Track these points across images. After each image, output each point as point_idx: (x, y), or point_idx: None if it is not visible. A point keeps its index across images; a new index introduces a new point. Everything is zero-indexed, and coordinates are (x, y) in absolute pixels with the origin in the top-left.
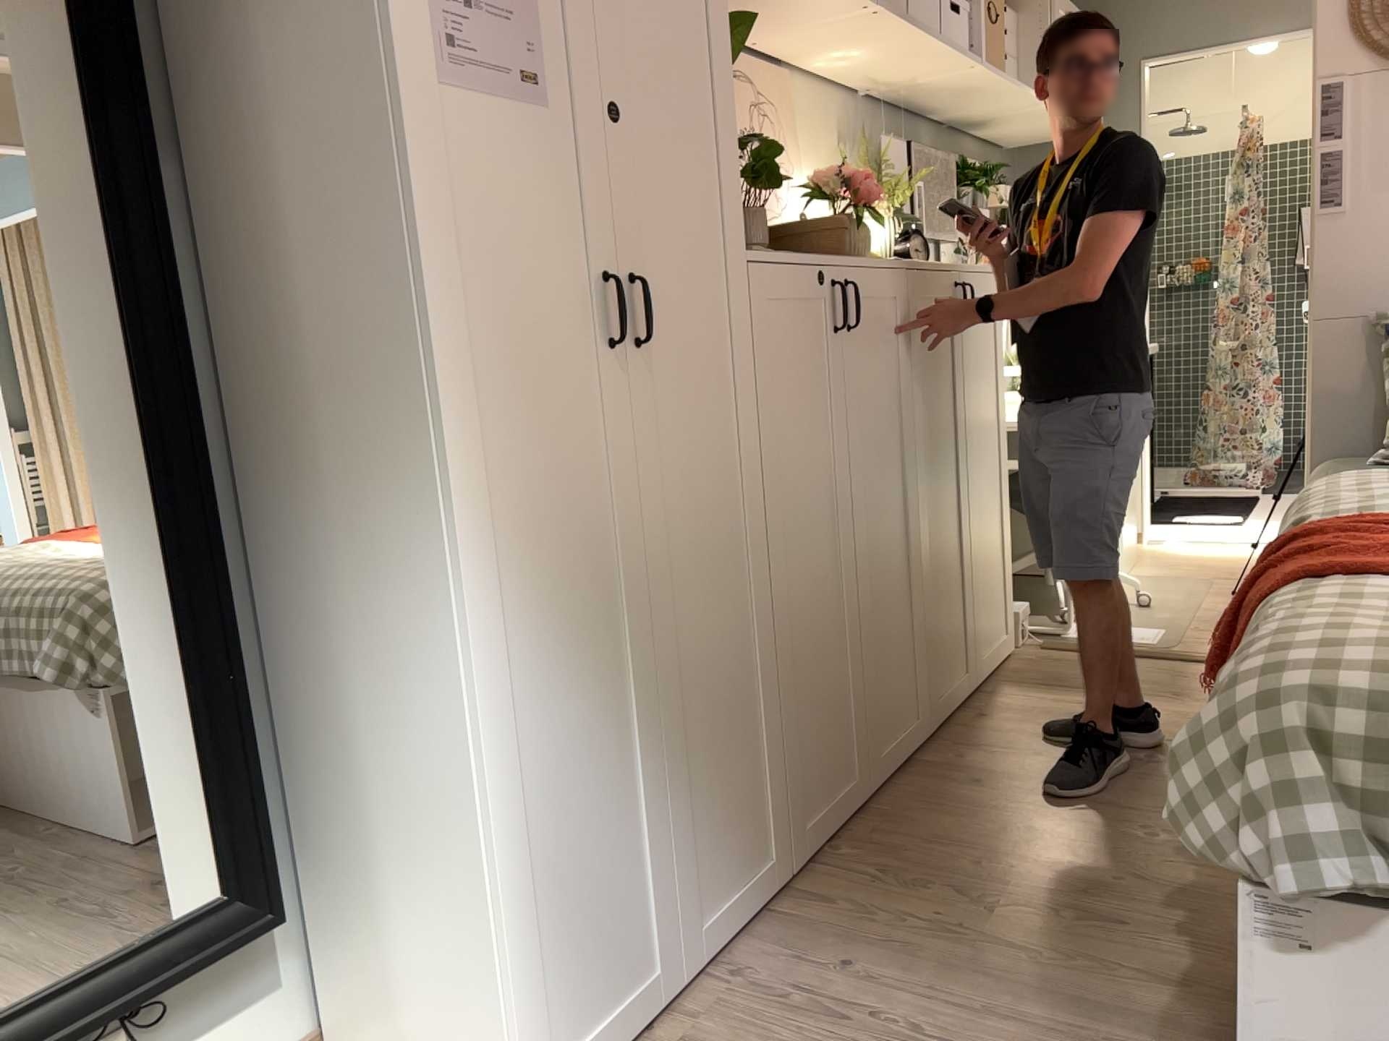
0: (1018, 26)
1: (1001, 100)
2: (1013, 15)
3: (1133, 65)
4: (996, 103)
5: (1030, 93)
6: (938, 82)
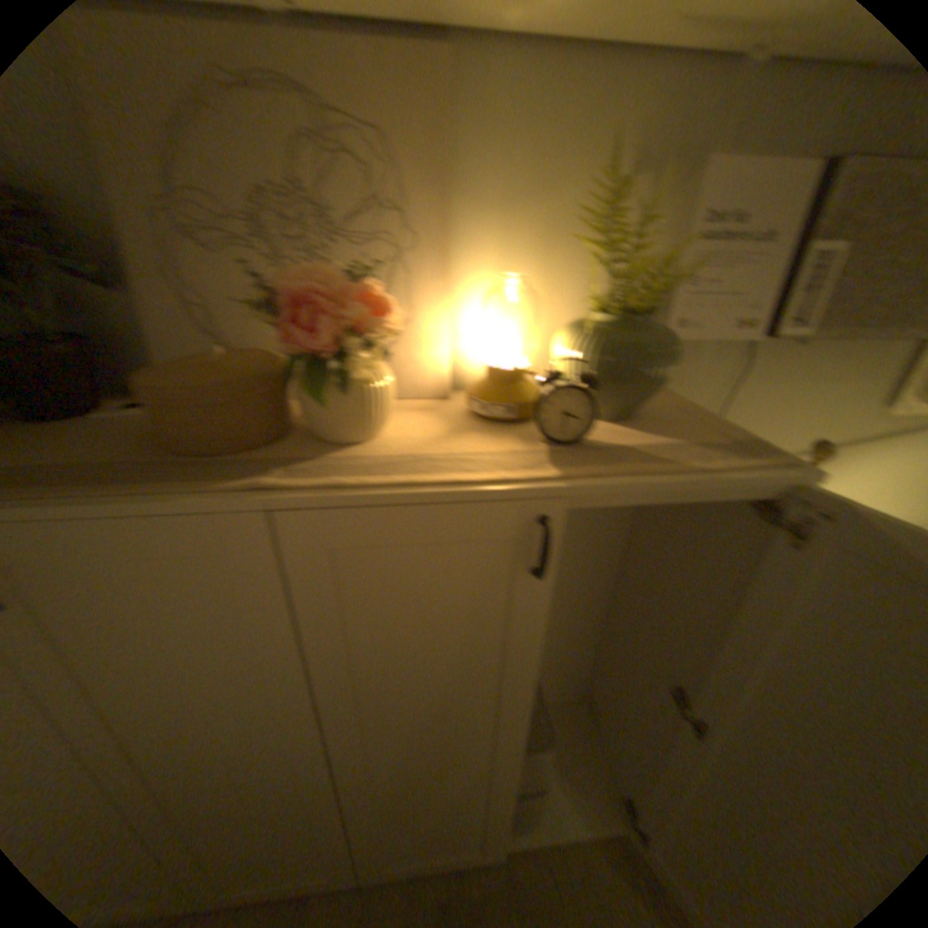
0: None
1: None
2: None
3: None
4: None
5: None
6: None
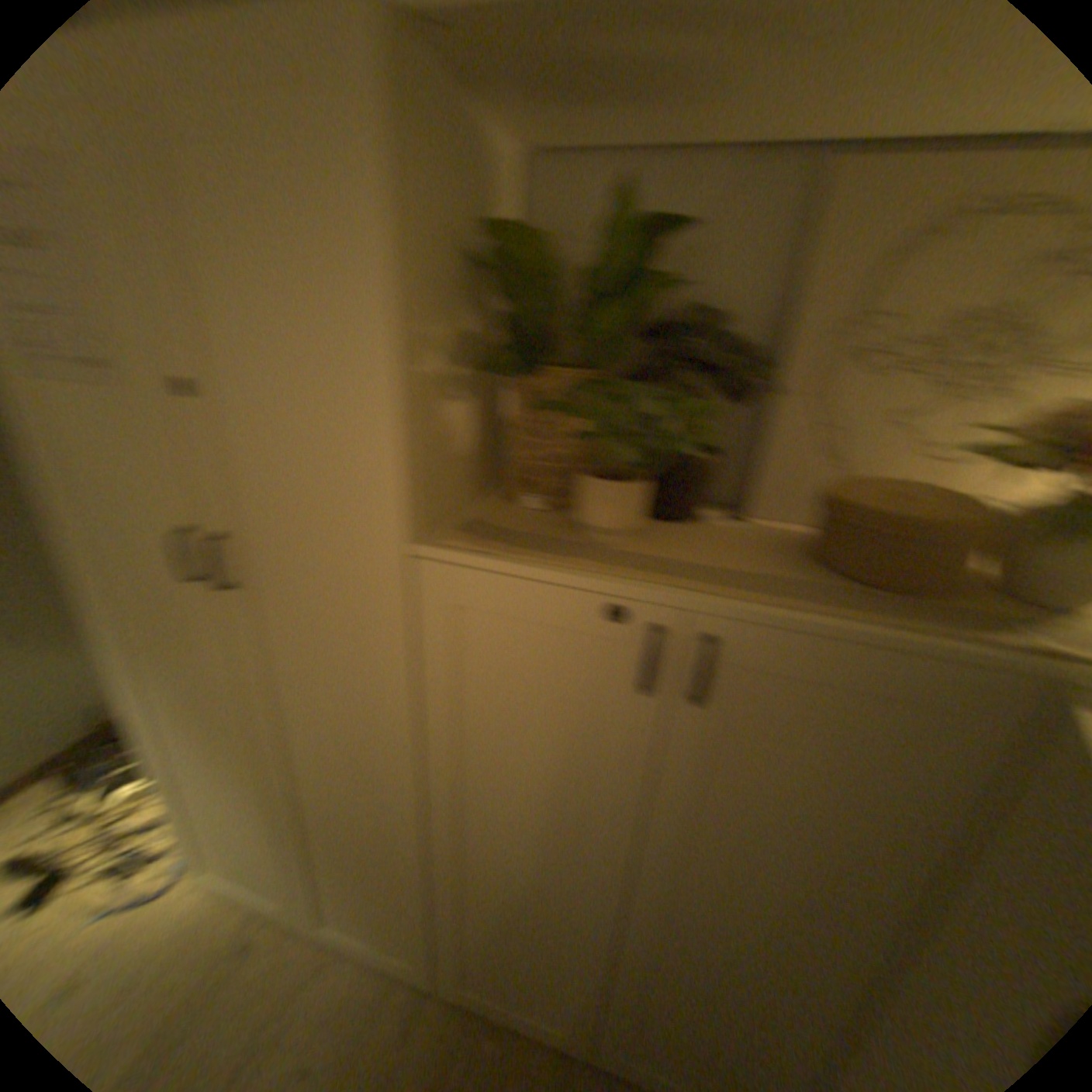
0: None
1: None
2: None
3: None
4: None
5: None
6: None
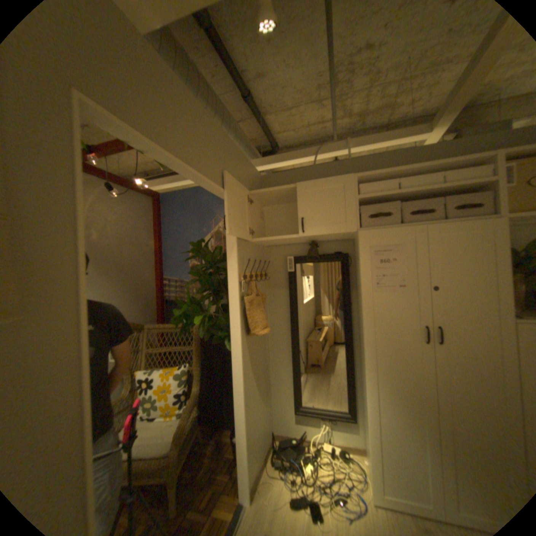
0: None
1: None
2: None
3: None
4: None
5: None
6: None
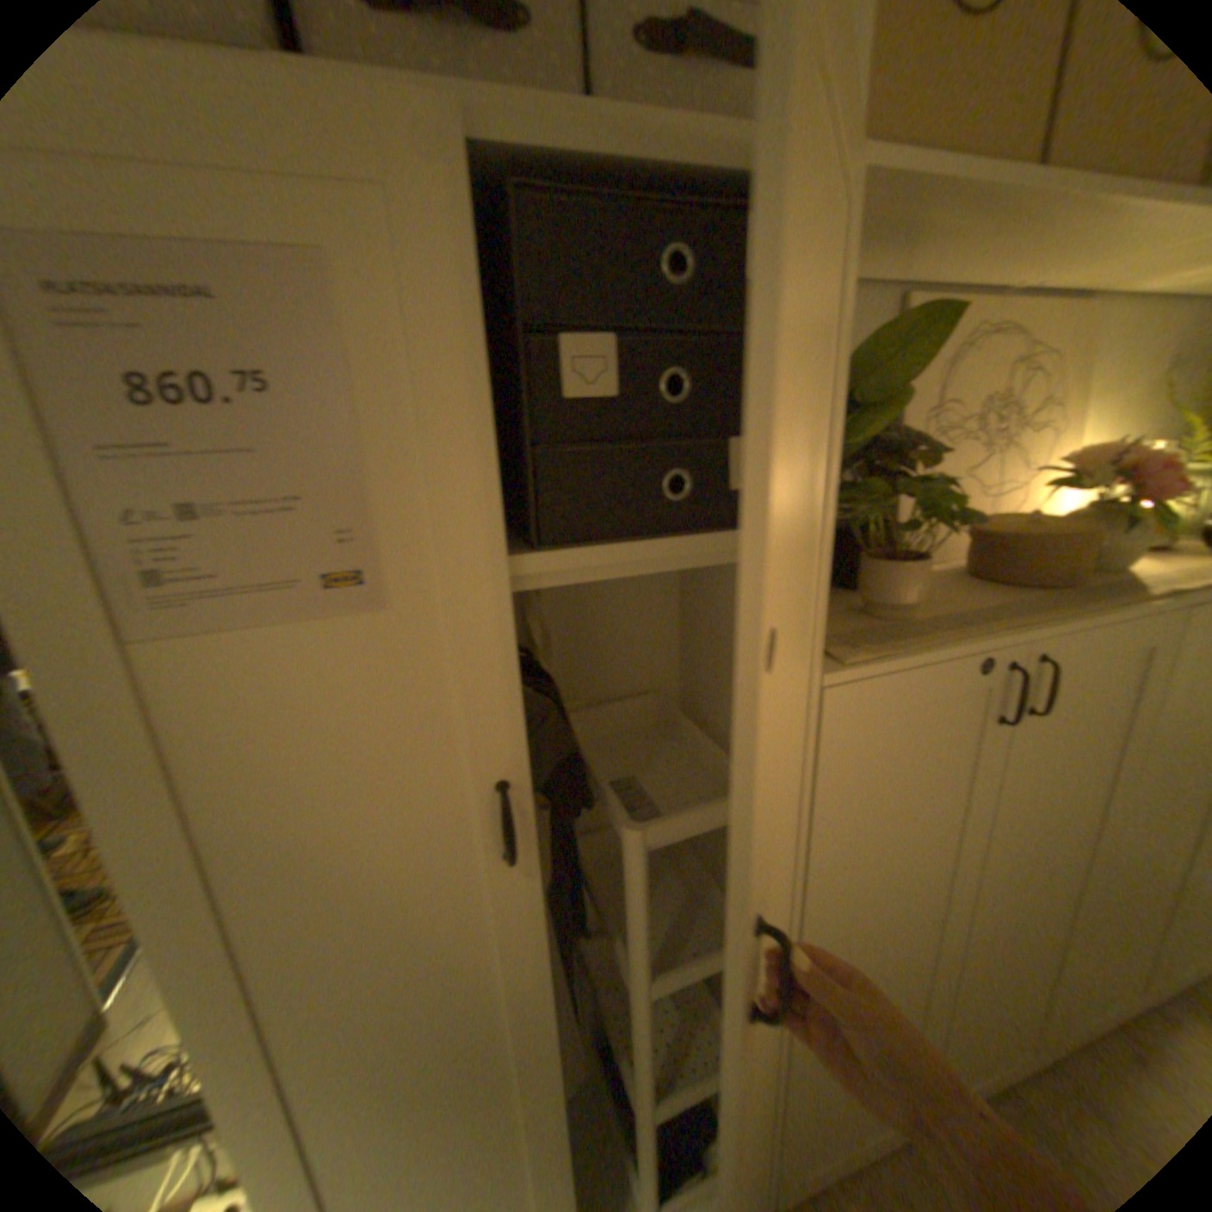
0: None
1: None
2: None
3: None
4: None
5: None
6: None
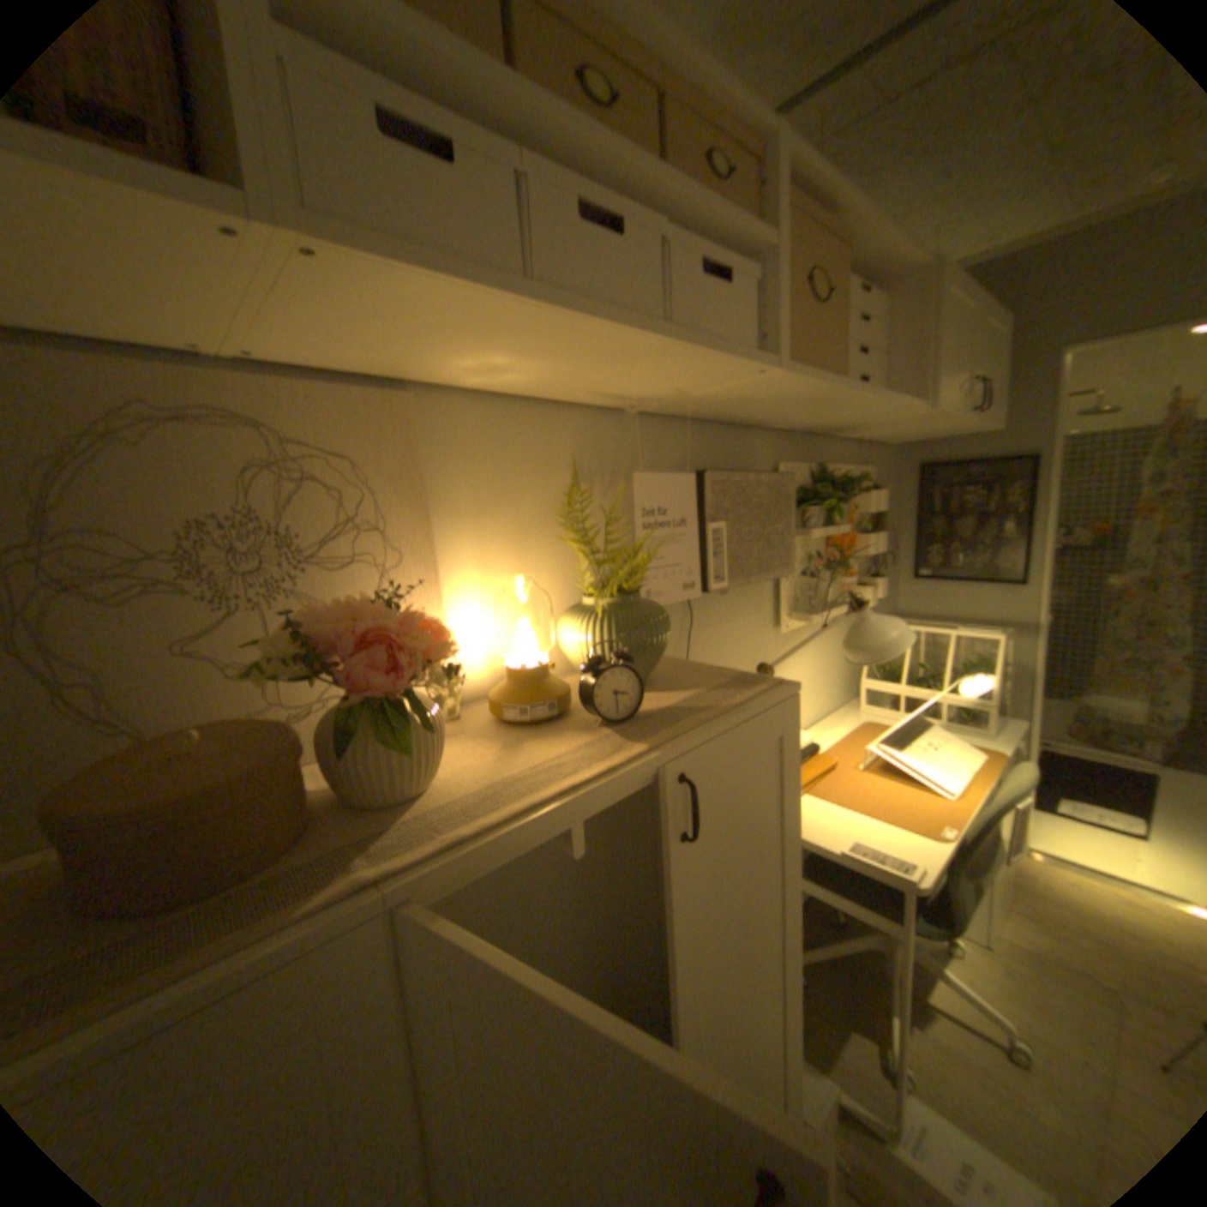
0: (891, 307)
1: (851, 404)
2: (884, 292)
3: (1052, 347)
4: (848, 407)
5: (893, 394)
6: (728, 388)
